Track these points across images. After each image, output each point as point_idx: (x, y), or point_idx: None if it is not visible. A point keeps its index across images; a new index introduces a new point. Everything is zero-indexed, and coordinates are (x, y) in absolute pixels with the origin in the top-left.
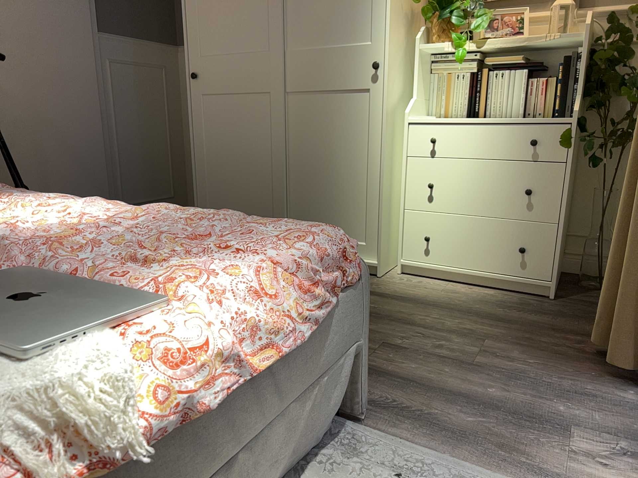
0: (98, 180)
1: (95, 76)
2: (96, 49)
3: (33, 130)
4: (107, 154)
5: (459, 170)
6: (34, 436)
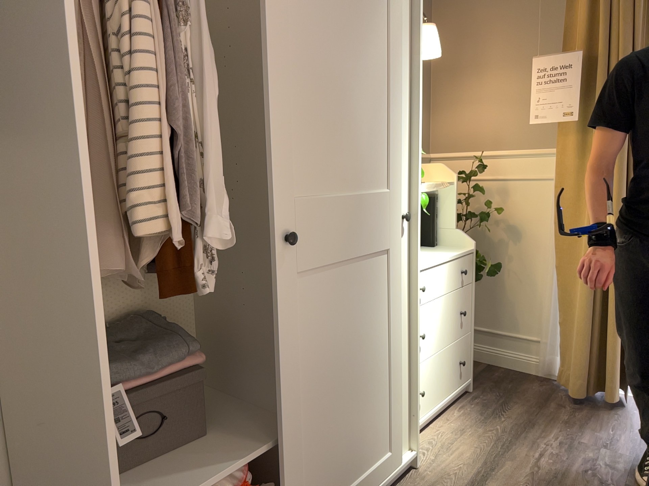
0: None
1: None
2: None
3: None
4: None
5: (434, 311)
6: None
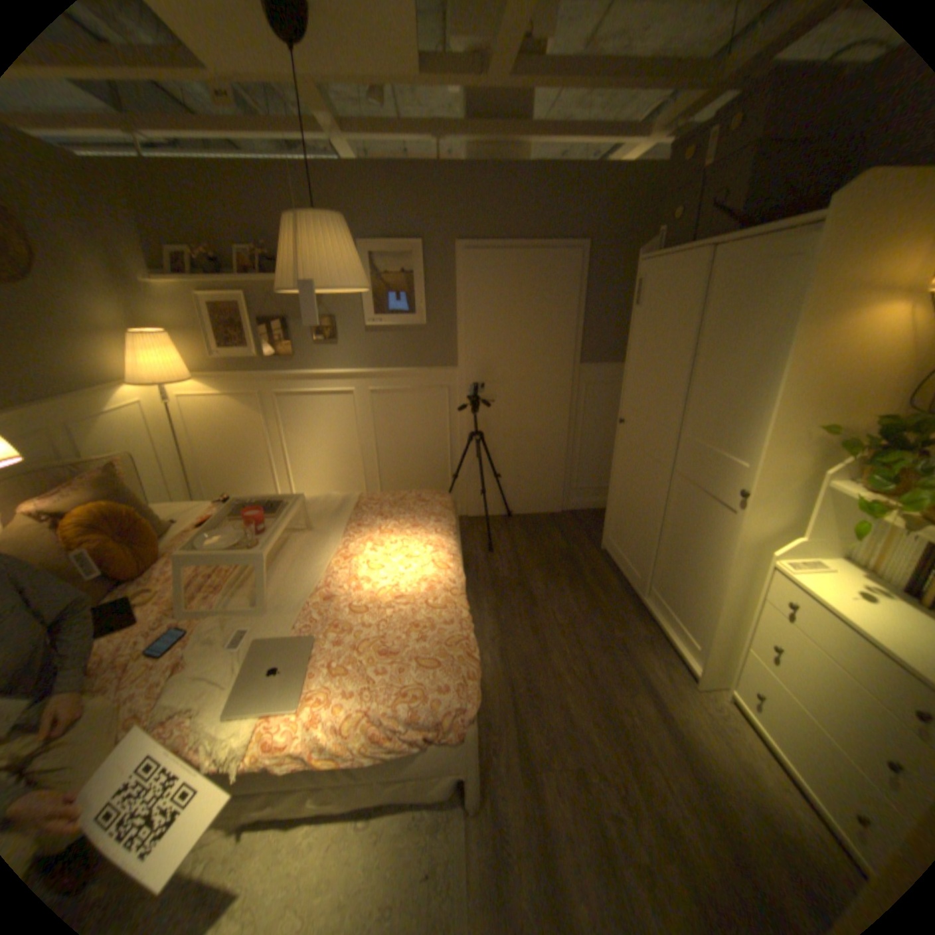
0: (555, 471)
1: (567, 399)
2: (573, 378)
3: (514, 438)
4: (567, 453)
5: (817, 661)
6: (216, 748)
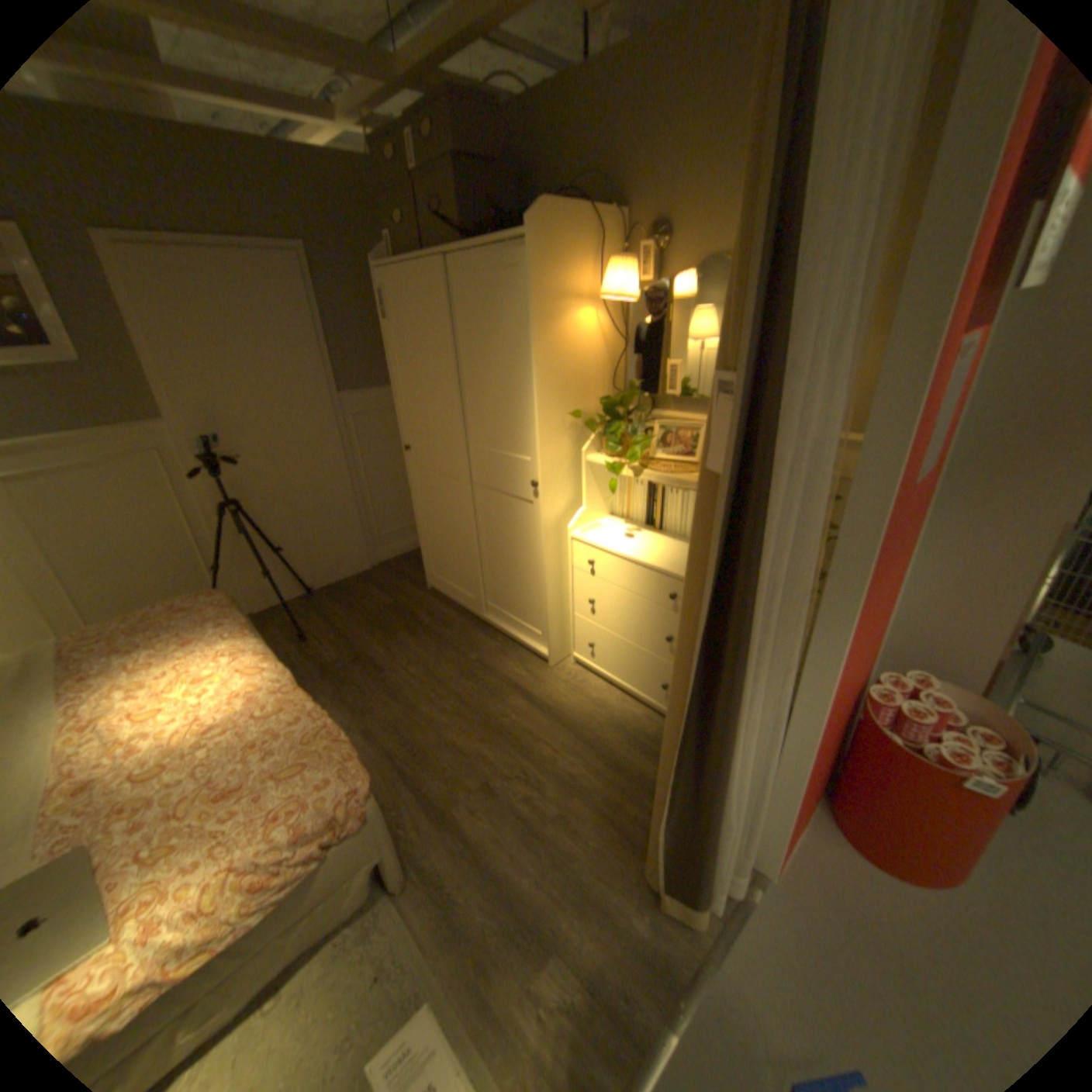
0: (349, 524)
1: (336, 437)
2: (335, 412)
3: (284, 498)
4: (356, 500)
5: (613, 597)
6: None
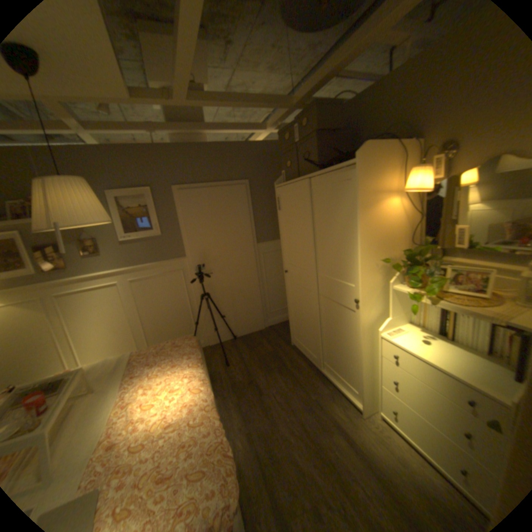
0: (256, 306)
1: (254, 264)
2: (255, 252)
3: (229, 291)
4: (261, 293)
5: (415, 386)
6: None
